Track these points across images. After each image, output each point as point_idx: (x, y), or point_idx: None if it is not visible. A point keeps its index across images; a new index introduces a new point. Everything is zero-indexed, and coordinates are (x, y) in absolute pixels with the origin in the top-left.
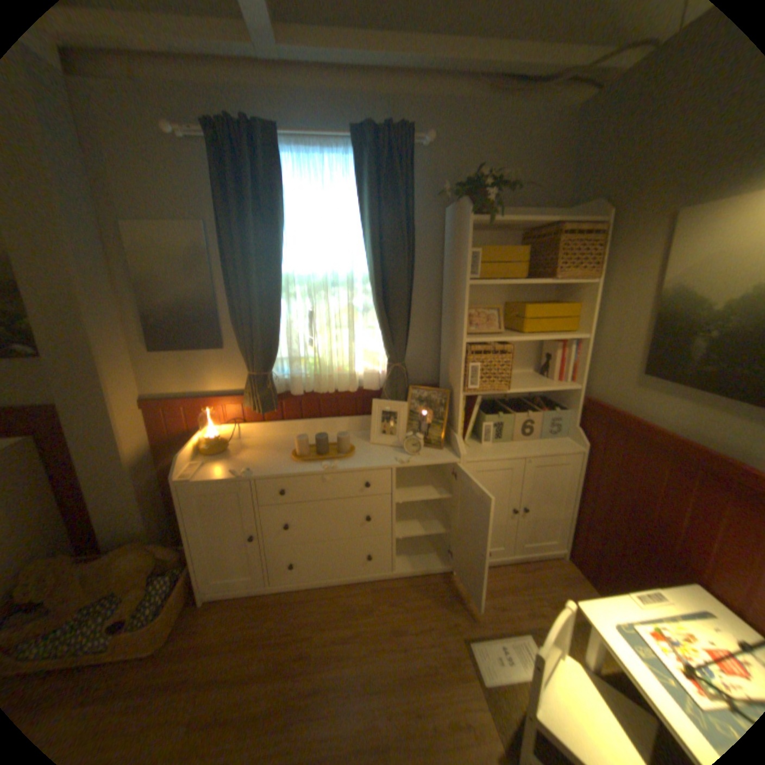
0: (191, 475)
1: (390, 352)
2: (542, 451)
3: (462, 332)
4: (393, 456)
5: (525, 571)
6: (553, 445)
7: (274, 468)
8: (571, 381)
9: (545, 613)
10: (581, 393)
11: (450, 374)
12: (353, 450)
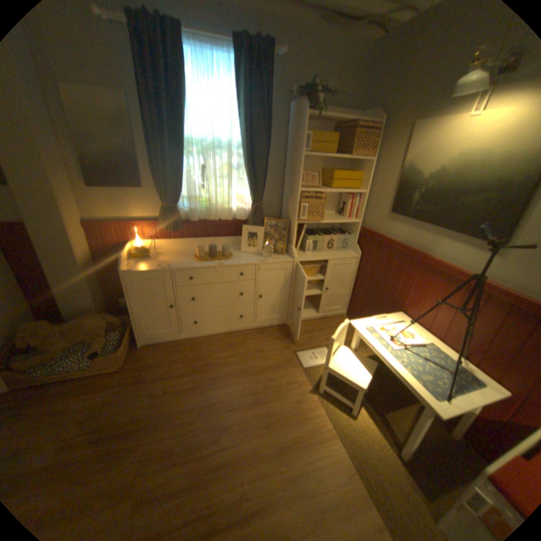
0: (132, 268)
1: (252, 197)
2: (337, 256)
3: (298, 185)
4: (255, 259)
5: (323, 322)
6: (342, 254)
7: (185, 265)
8: (354, 218)
9: None
10: (359, 225)
11: (289, 211)
12: (231, 255)
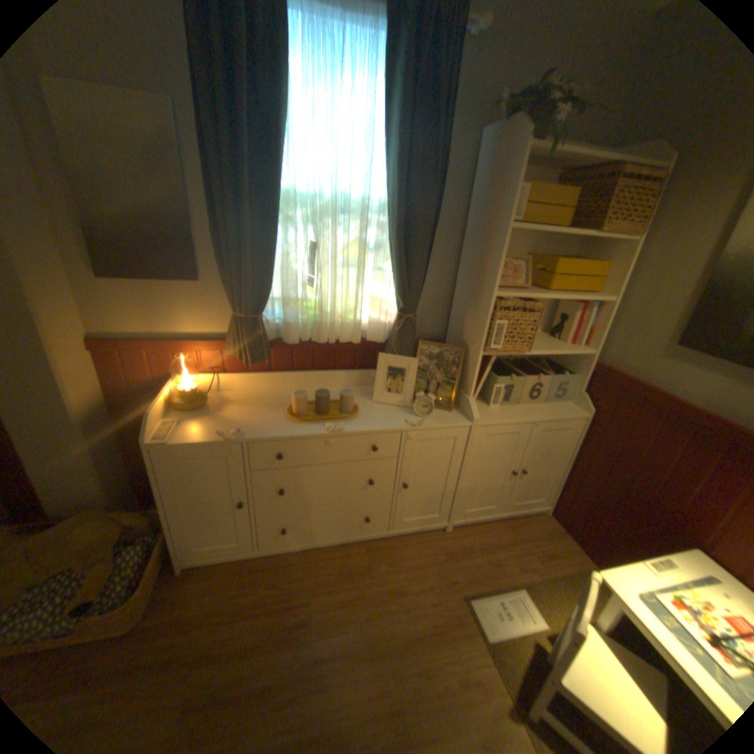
0: (169, 435)
1: (399, 300)
2: (550, 415)
3: (494, 284)
4: (401, 417)
5: (512, 527)
6: (558, 409)
7: (270, 428)
8: (585, 345)
9: (534, 567)
10: (594, 359)
11: (465, 330)
12: (356, 408)
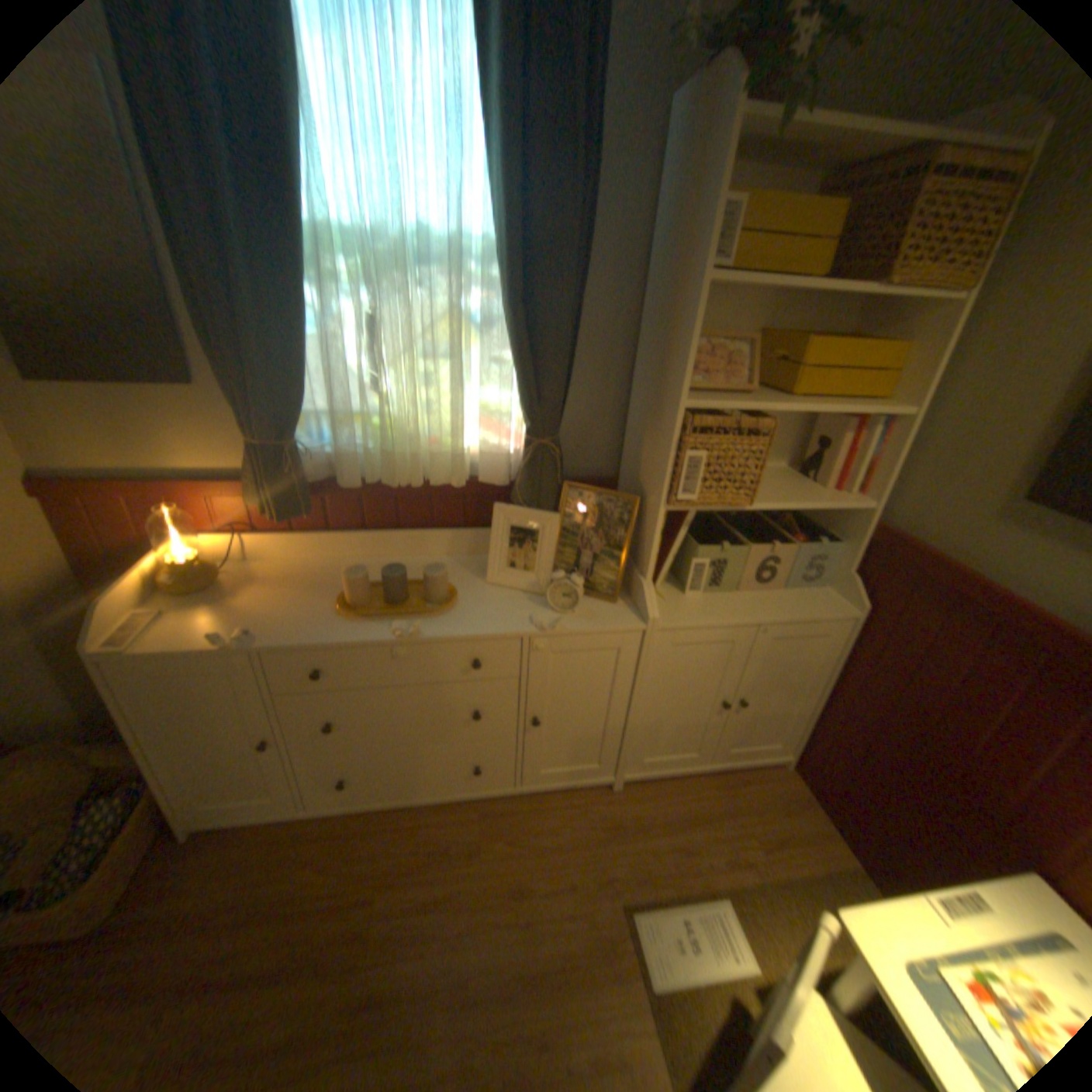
0: (132, 637)
1: (533, 413)
2: (789, 613)
3: (681, 385)
4: (526, 612)
5: (725, 786)
6: (806, 601)
7: (301, 628)
8: (859, 491)
9: (752, 859)
10: (874, 517)
11: (643, 465)
12: (454, 595)
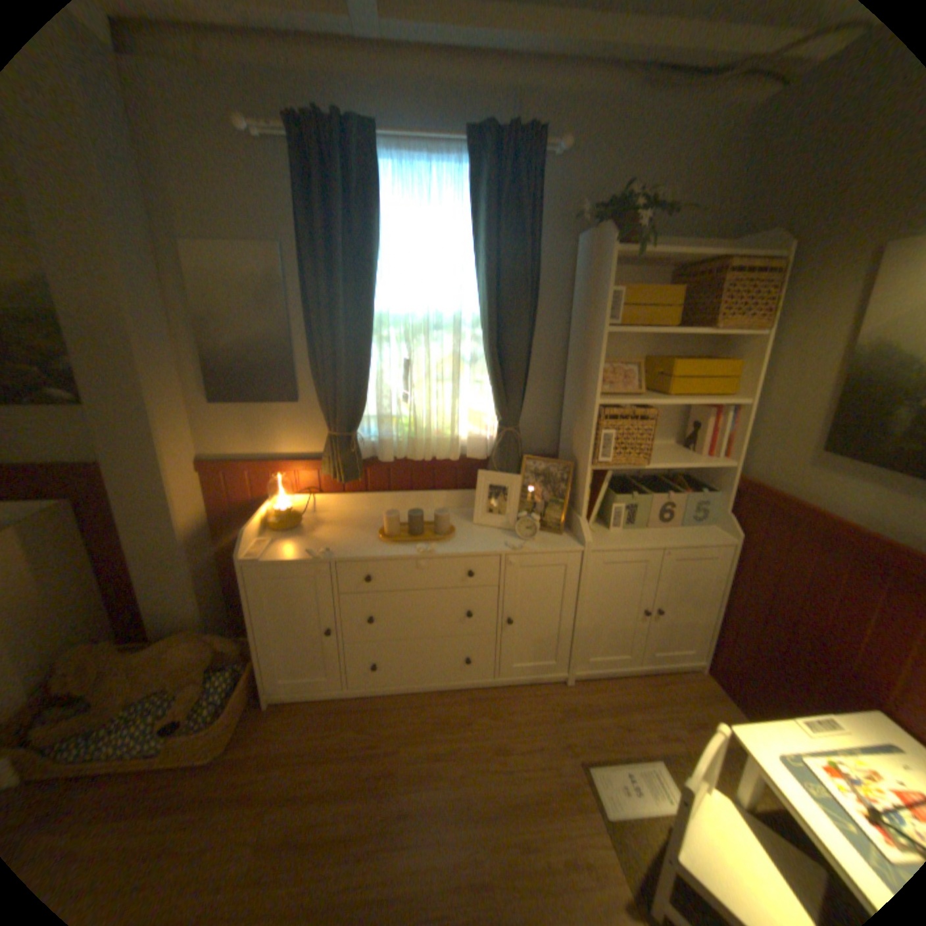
0: (260, 553)
1: (500, 413)
2: (685, 541)
3: (595, 391)
4: (502, 541)
5: (654, 685)
6: (698, 534)
7: (359, 549)
8: (725, 456)
9: (679, 736)
10: (737, 472)
11: (574, 442)
12: (453, 530)
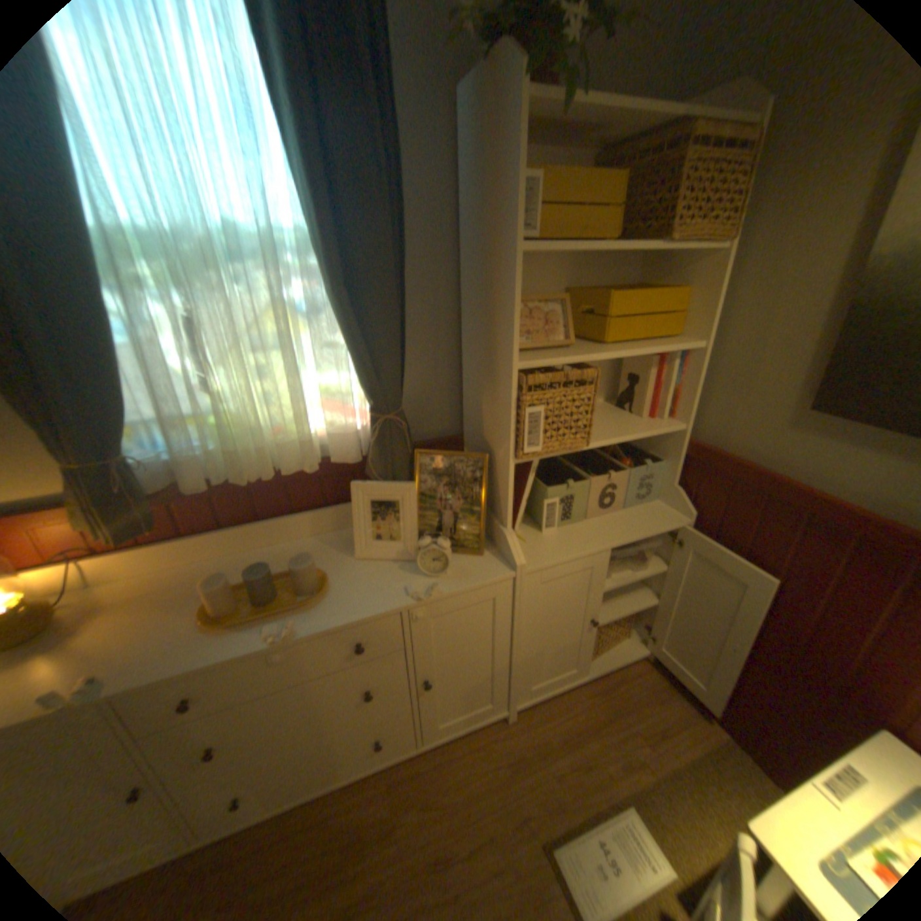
0: None
1: (374, 389)
2: (633, 532)
3: (511, 350)
4: (400, 584)
5: (604, 691)
6: (644, 517)
7: (158, 660)
8: (670, 416)
9: (642, 758)
10: (686, 436)
11: (485, 423)
12: (324, 582)
